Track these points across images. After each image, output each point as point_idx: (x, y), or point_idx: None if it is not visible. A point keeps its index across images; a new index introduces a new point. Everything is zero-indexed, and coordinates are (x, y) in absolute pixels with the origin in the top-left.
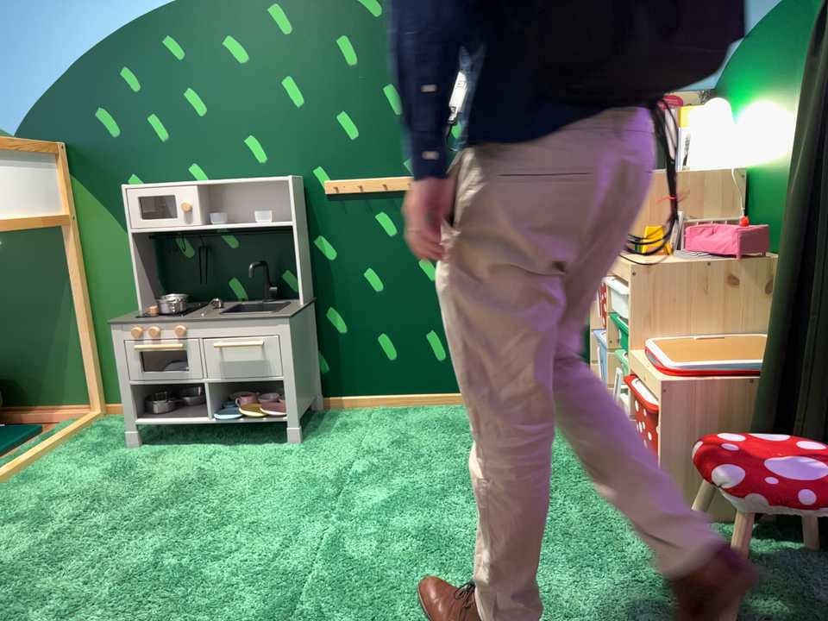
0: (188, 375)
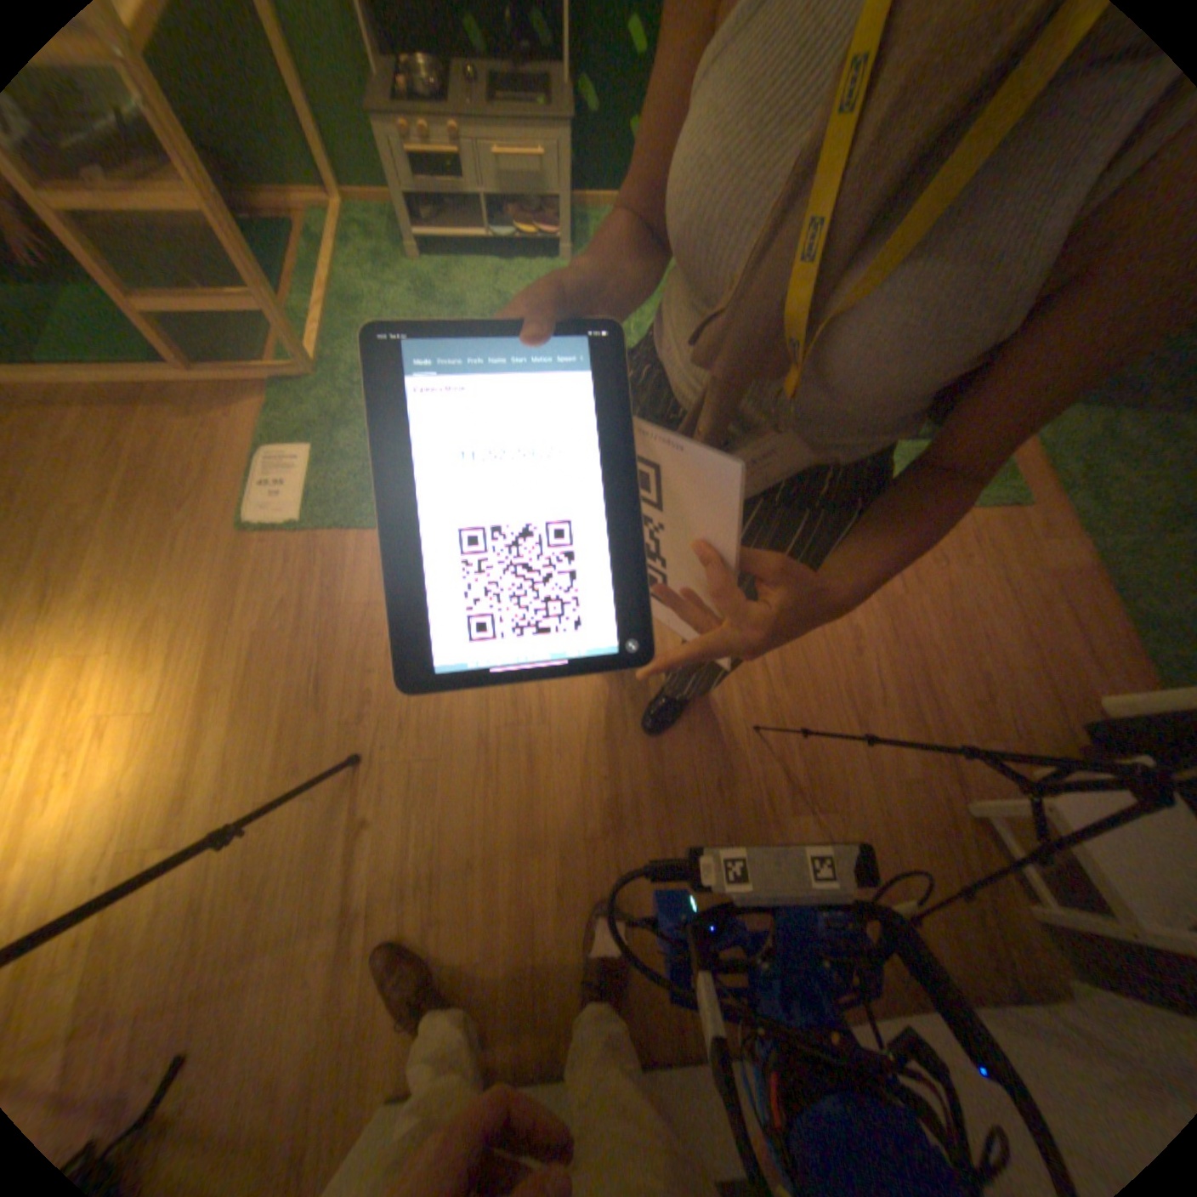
0: (451, 179)
